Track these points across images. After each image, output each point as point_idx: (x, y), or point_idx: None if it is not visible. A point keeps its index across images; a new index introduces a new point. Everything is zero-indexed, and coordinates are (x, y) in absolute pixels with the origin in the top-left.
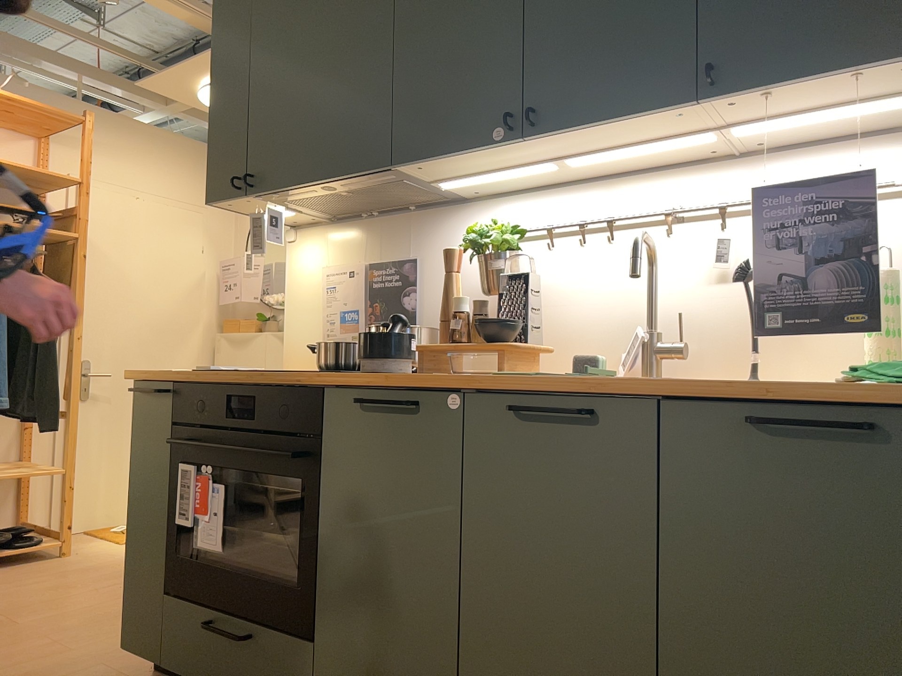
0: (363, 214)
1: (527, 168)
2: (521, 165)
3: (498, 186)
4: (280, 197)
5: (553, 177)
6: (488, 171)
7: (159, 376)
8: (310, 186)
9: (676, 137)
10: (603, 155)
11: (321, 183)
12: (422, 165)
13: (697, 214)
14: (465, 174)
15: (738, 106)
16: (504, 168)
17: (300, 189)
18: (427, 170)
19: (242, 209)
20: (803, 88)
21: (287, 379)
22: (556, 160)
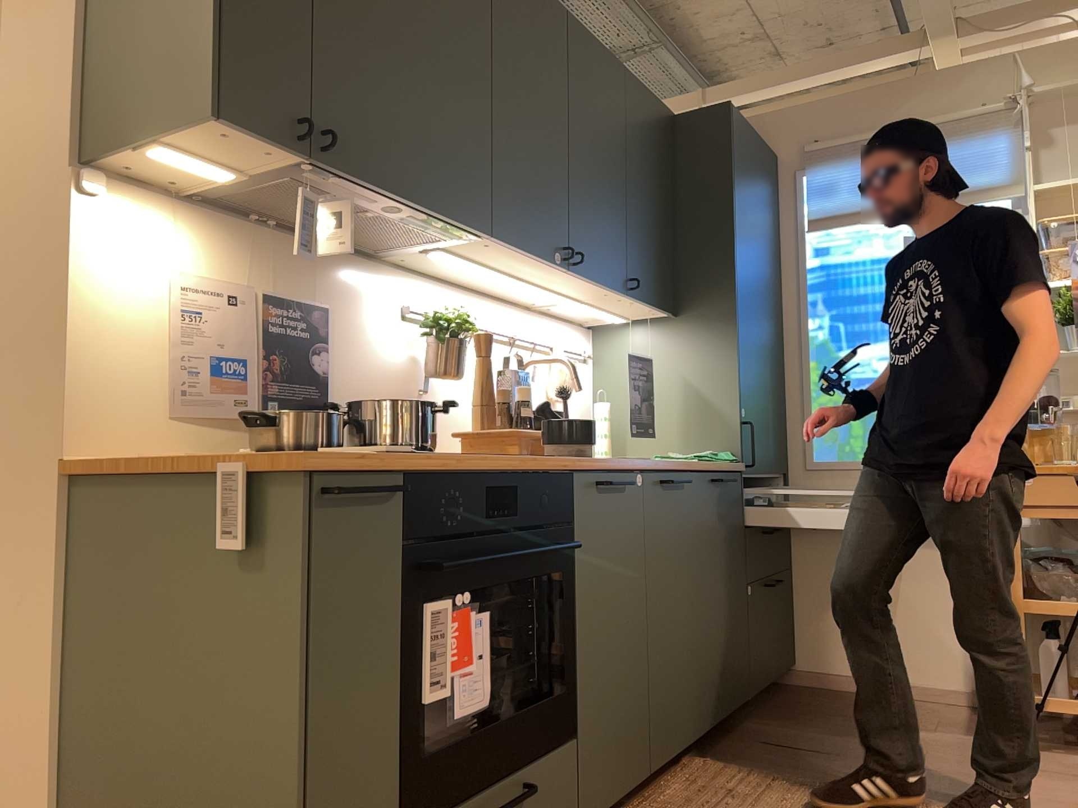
0: (258, 216)
1: (501, 274)
2: (503, 271)
3: (423, 263)
4: (326, 180)
5: (464, 276)
6: (483, 263)
7: (383, 464)
8: (394, 199)
9: (571, 296)
10: (538, 287)
11: (410, 205)
12: (493, 244)
13: (520, 341)
14: (469, 255)
15: (620, 299)
16: (493, 267)
17: (379, 194)
18: (480, 245)
19: (202, 140)
20: (640, 305)
21: (539, 465)
22: (521, 278)
